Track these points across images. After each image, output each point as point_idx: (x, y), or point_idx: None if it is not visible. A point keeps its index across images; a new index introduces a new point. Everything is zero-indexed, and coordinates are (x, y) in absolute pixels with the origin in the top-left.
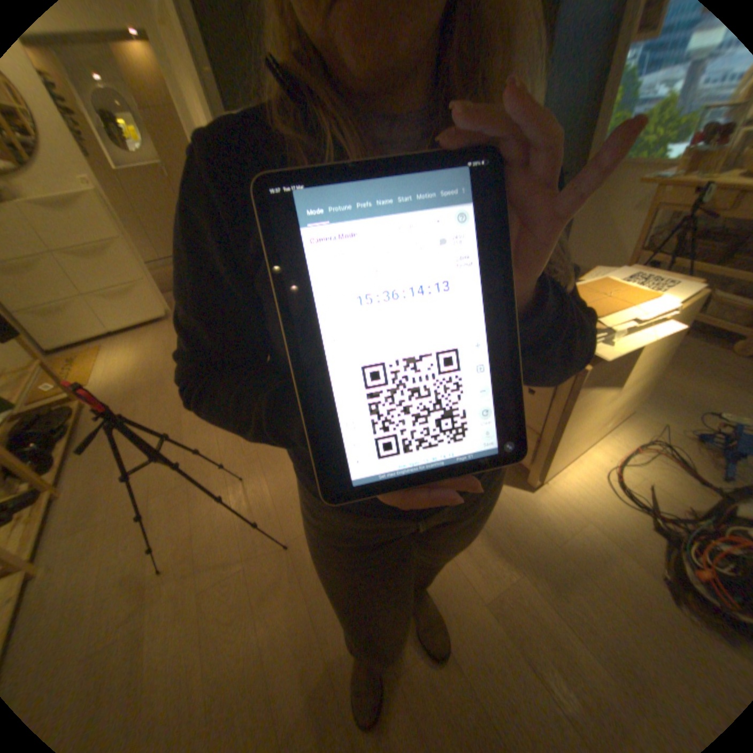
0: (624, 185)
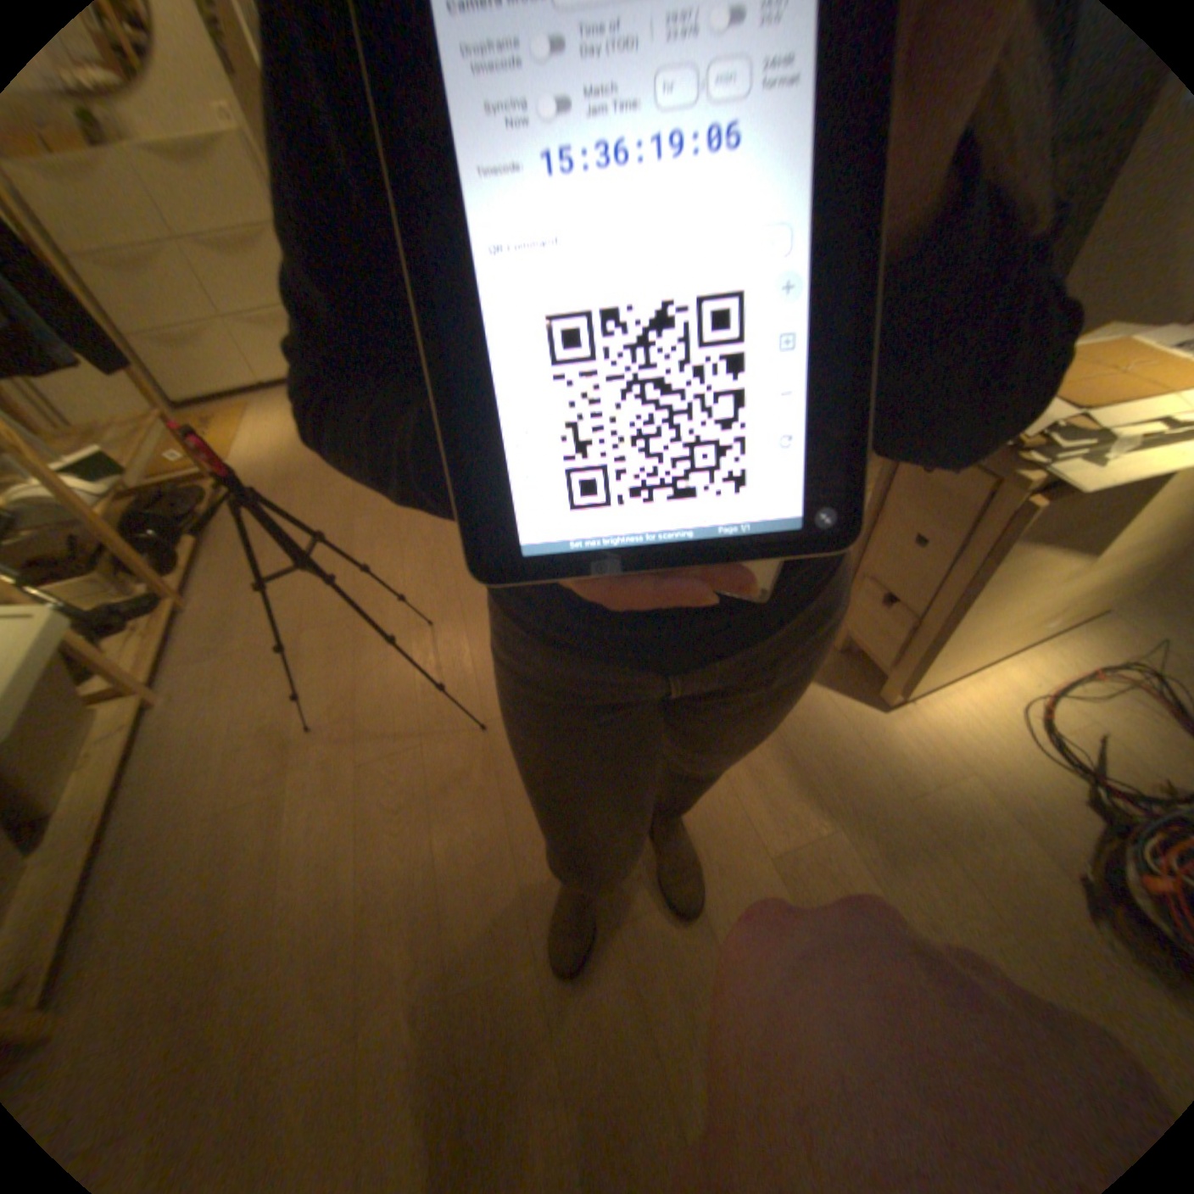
0: None
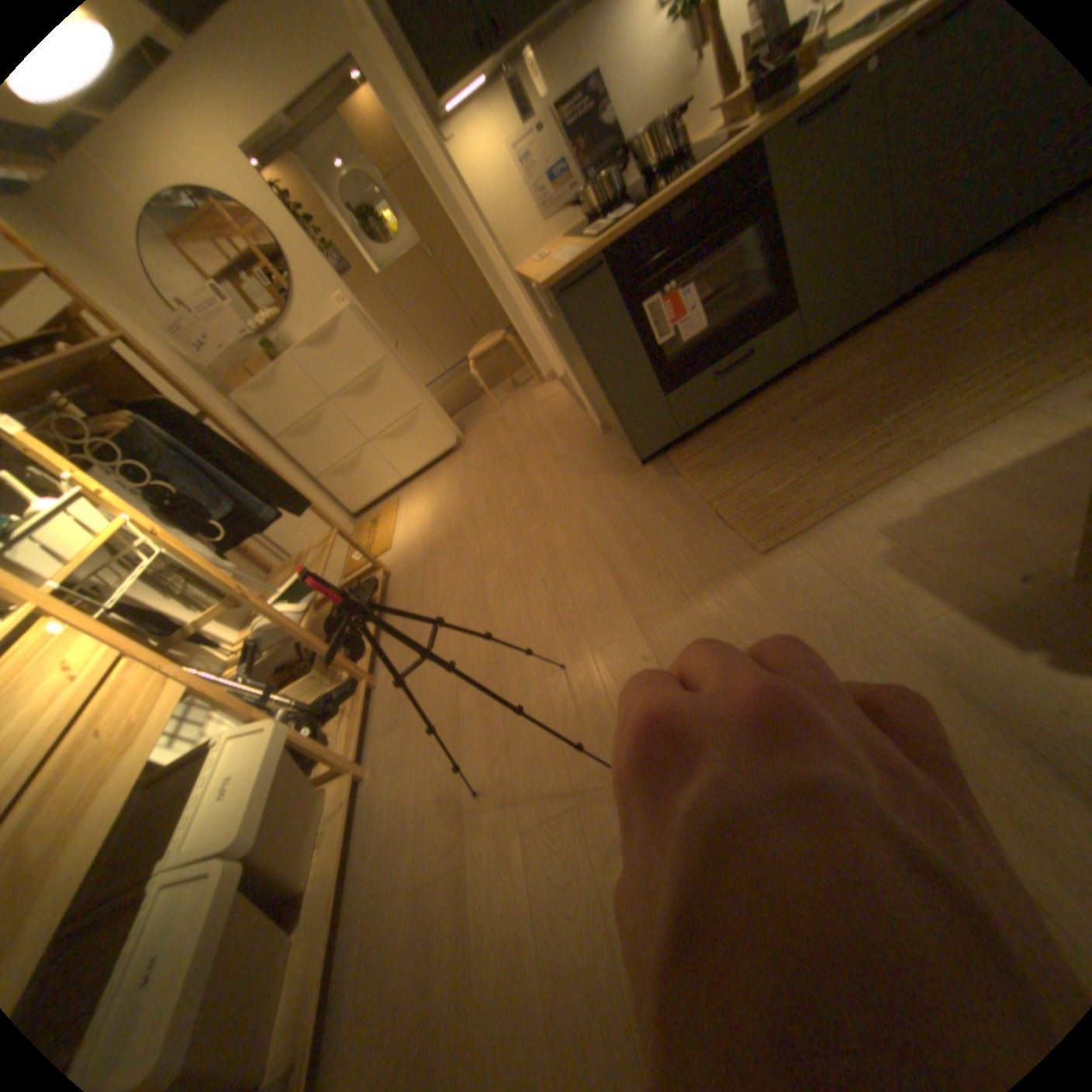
0: None
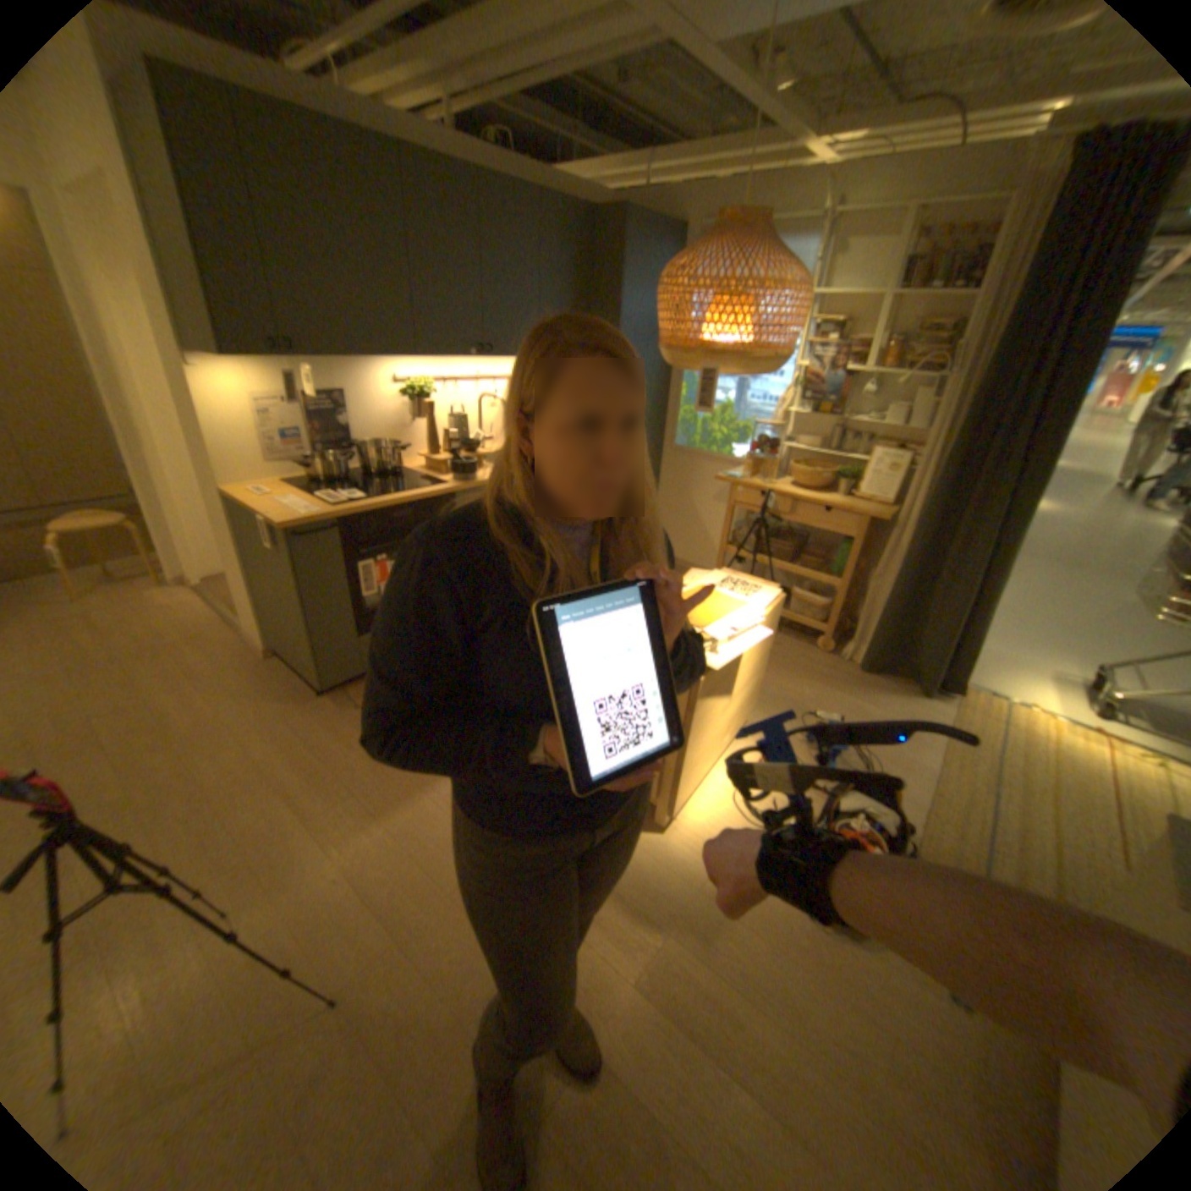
0: (700, 476)
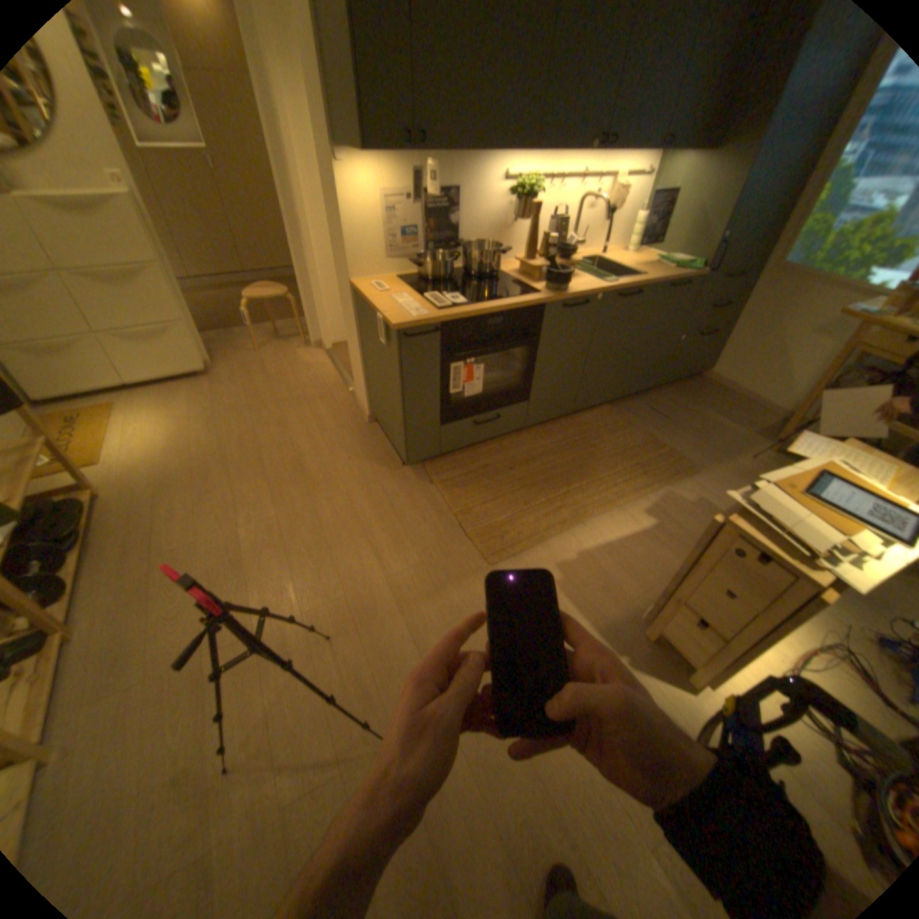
0: (808, 301)
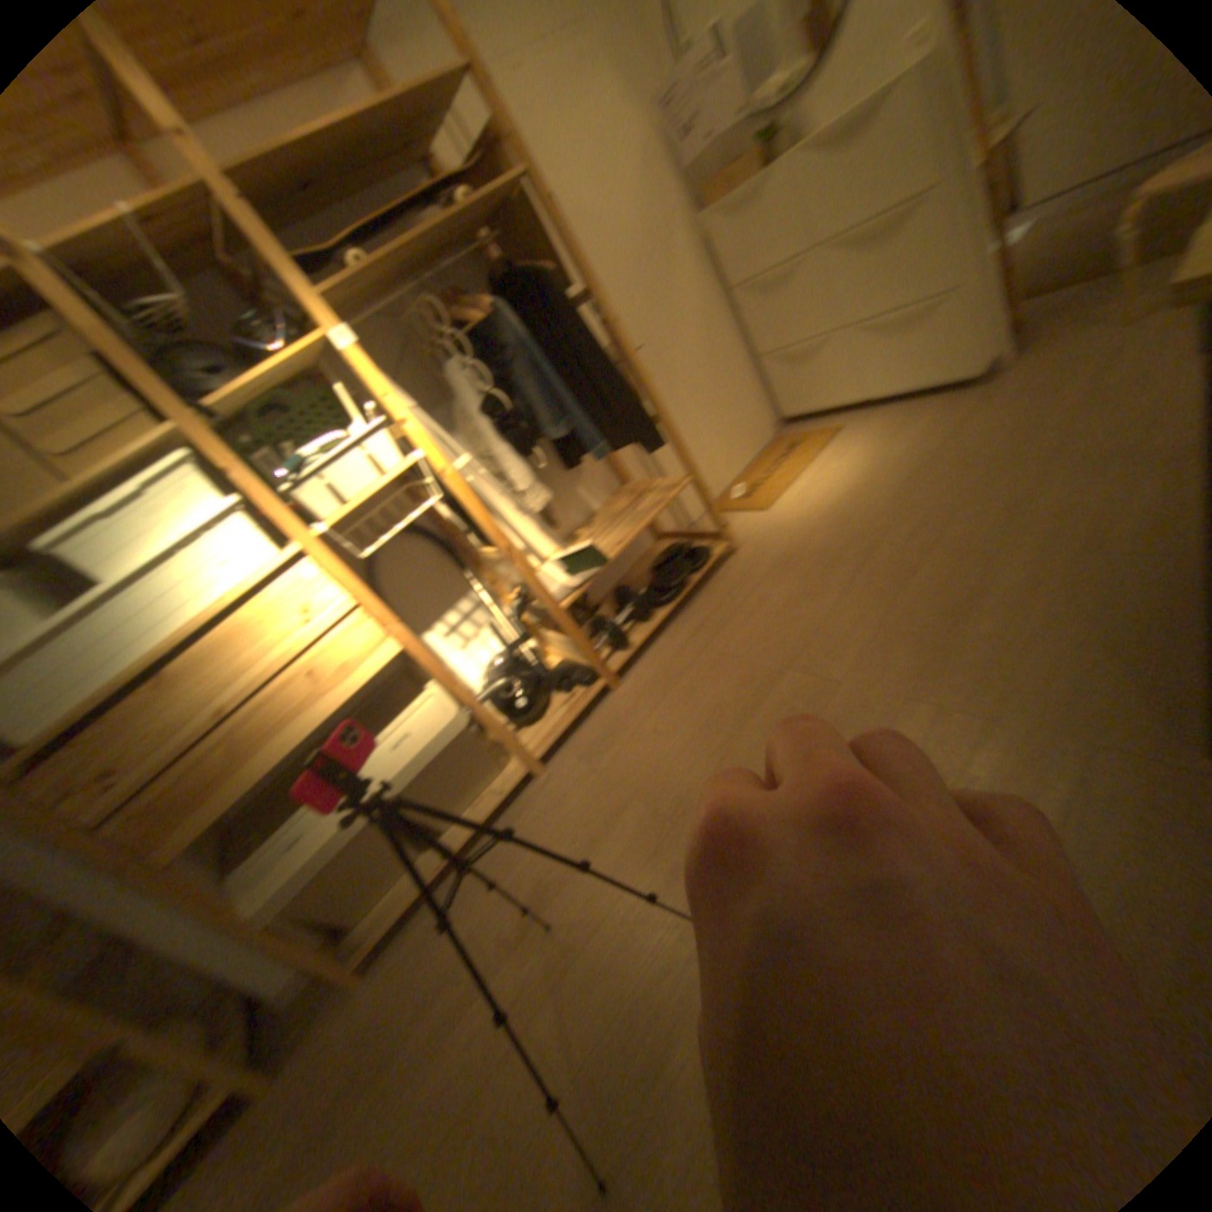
0: None
